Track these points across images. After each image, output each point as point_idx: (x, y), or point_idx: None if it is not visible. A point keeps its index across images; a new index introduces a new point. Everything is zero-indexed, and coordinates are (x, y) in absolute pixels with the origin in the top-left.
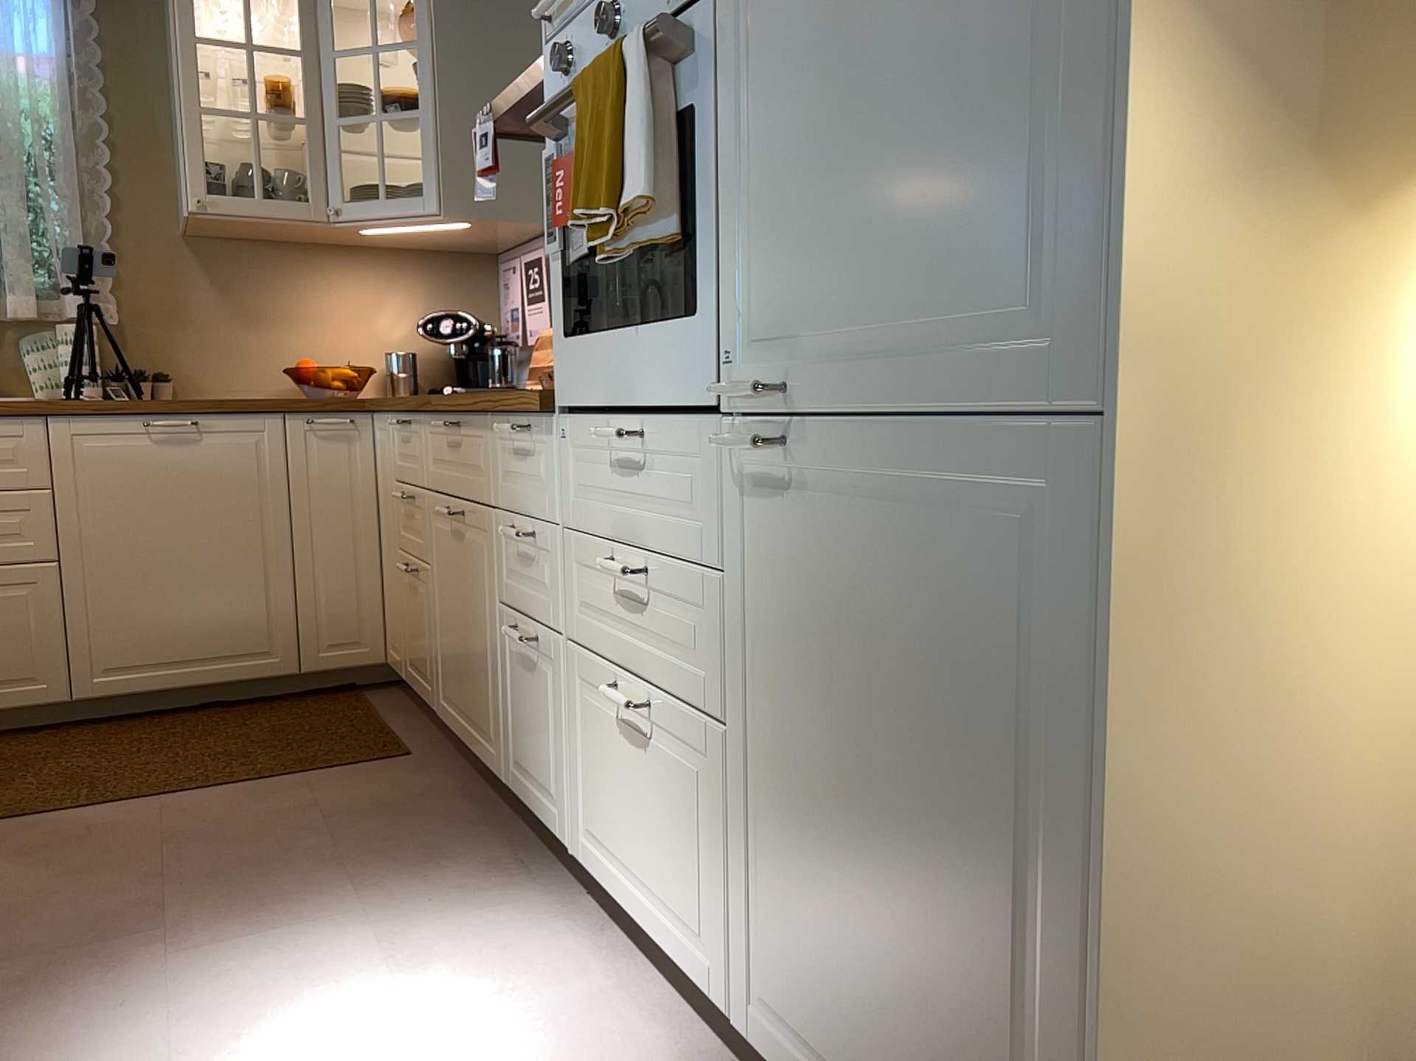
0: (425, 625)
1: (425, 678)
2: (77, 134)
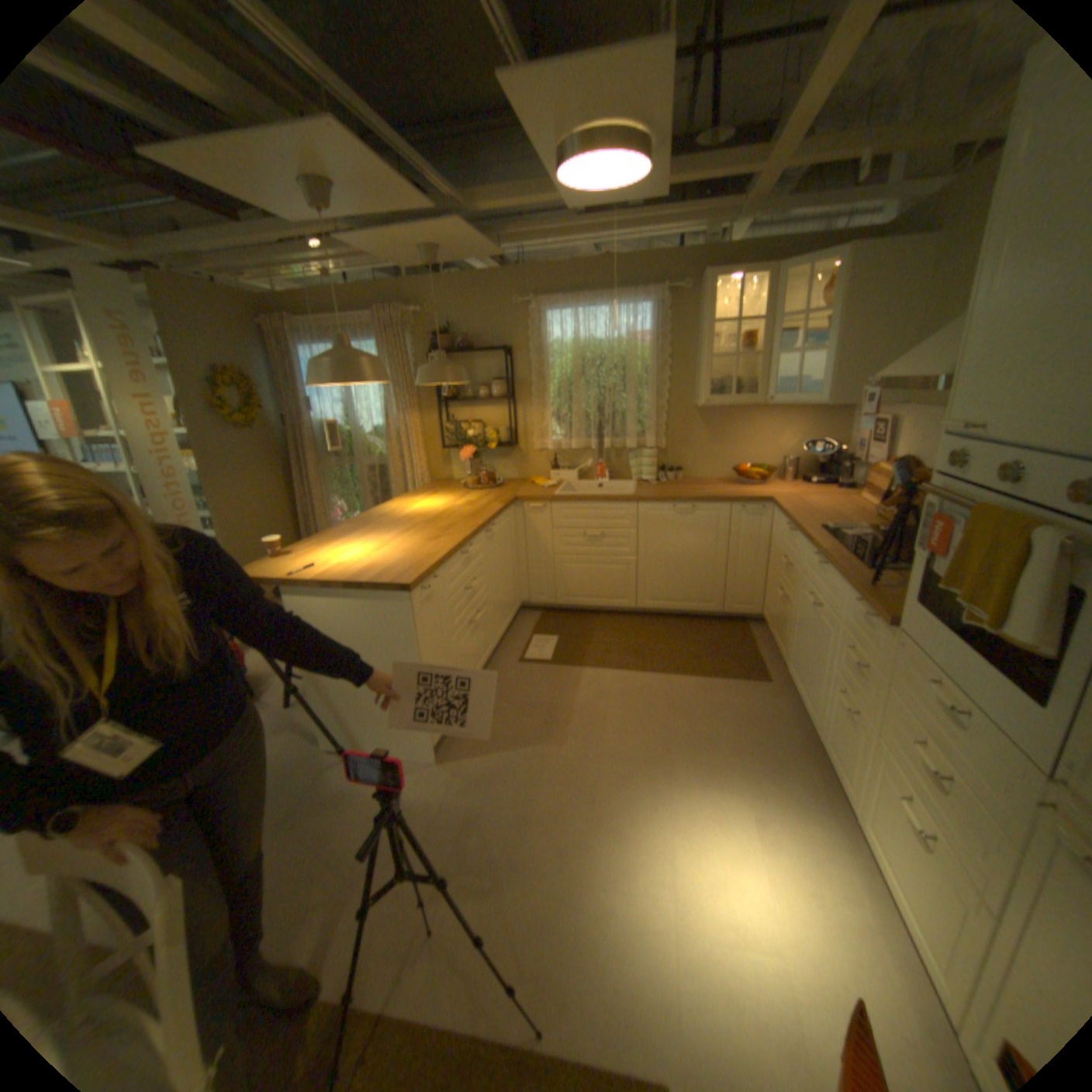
0: (787, 626)
1: (783, 646)
2: (657, 364)
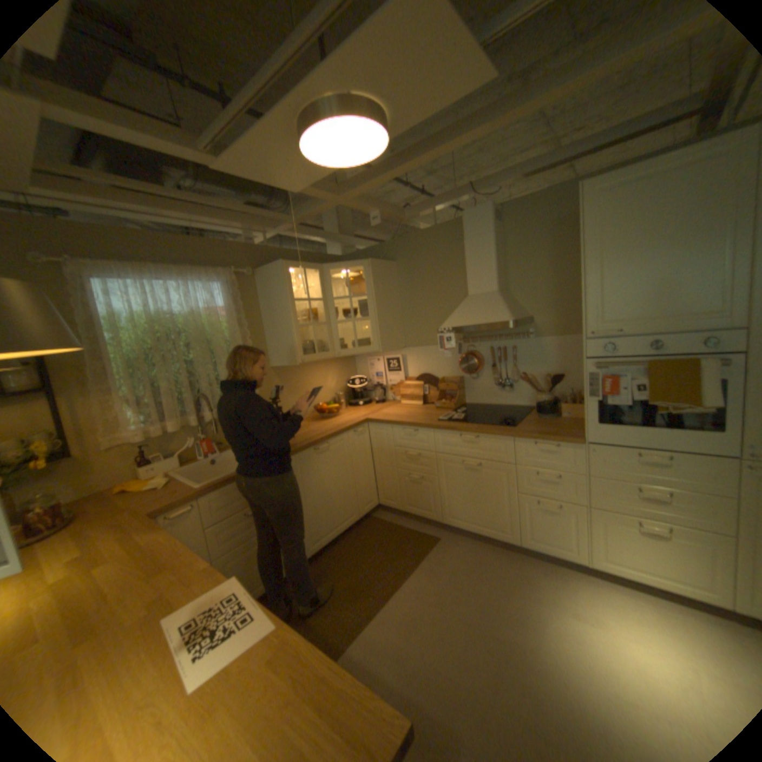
0: (430, 495)
1: (428, 511)
2: (234, 337)
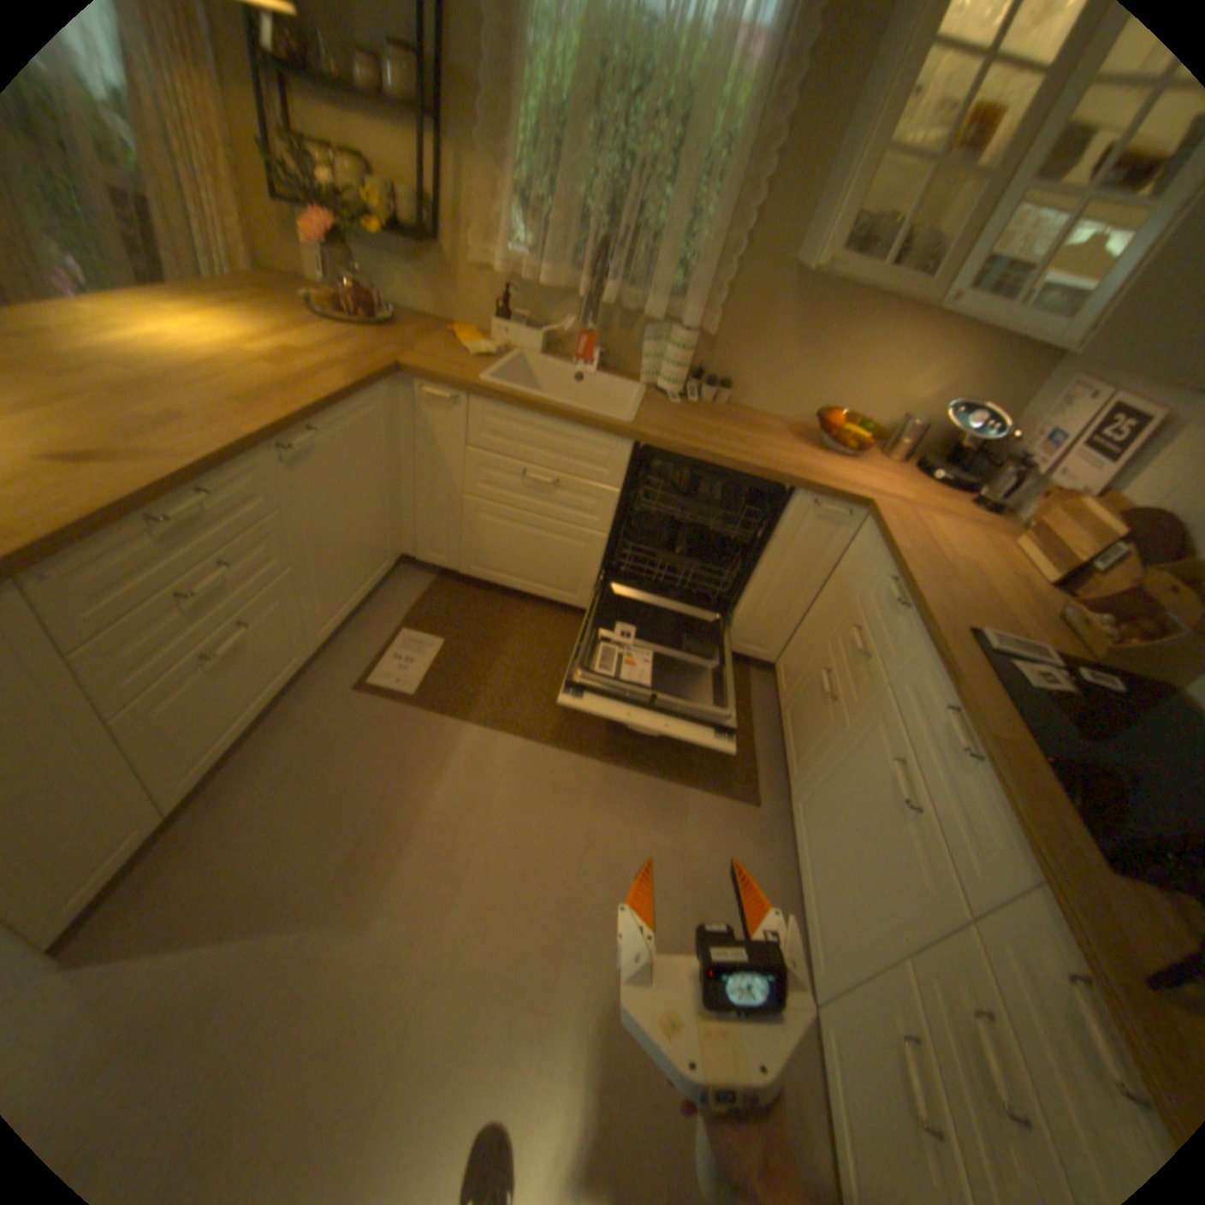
0: (819, 740)
1: (797, 757)
2: (759, 133)
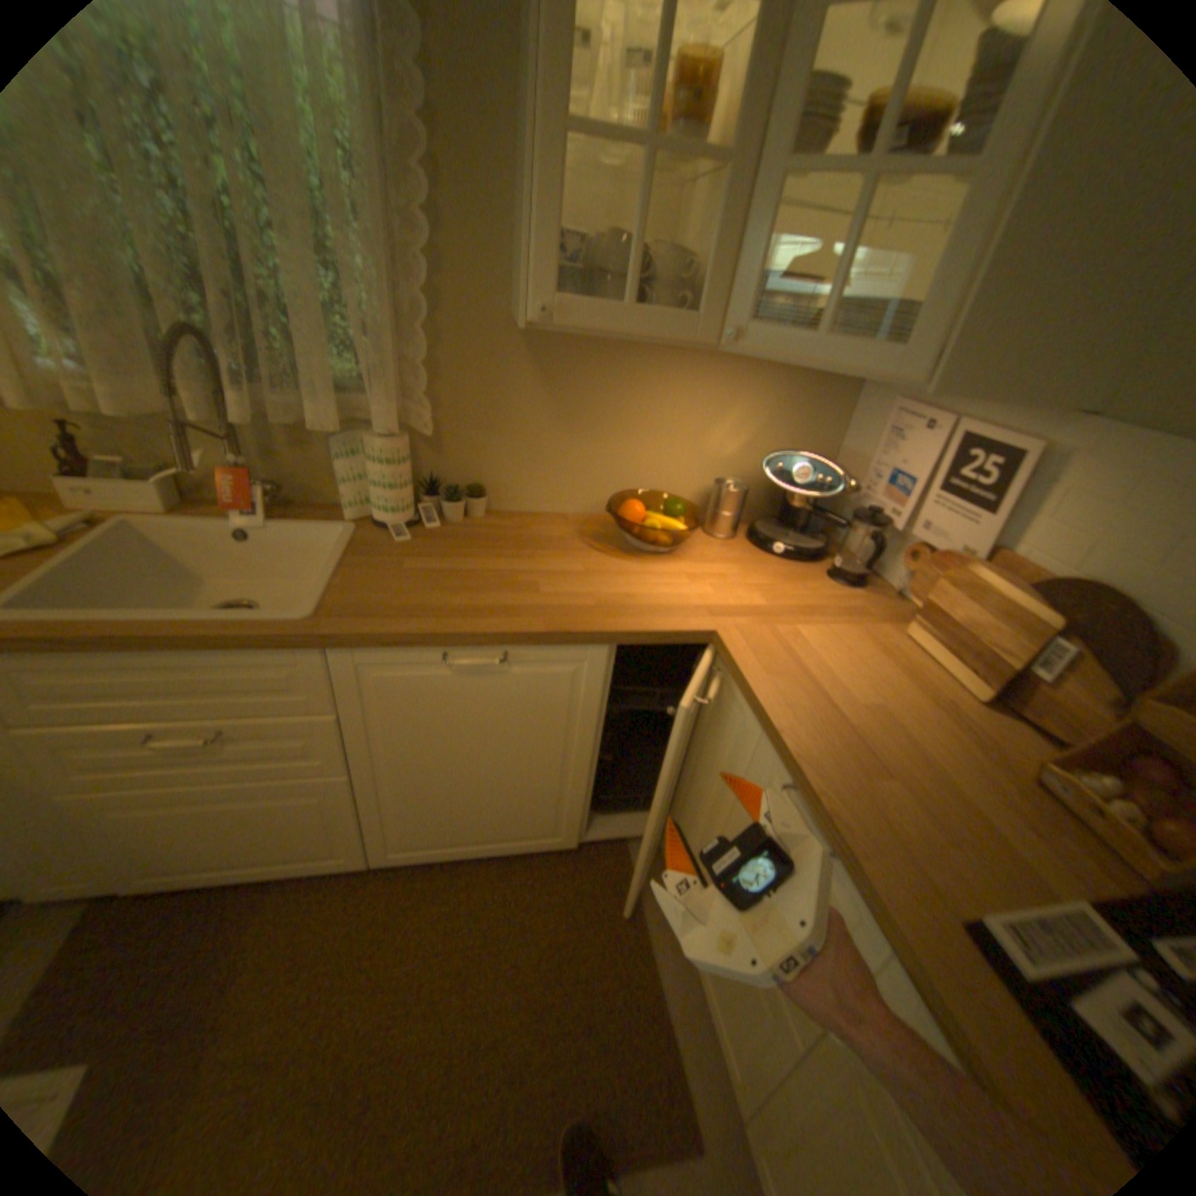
0: (757, 1037)
1: (732, 1044)
2: (387, 139)
